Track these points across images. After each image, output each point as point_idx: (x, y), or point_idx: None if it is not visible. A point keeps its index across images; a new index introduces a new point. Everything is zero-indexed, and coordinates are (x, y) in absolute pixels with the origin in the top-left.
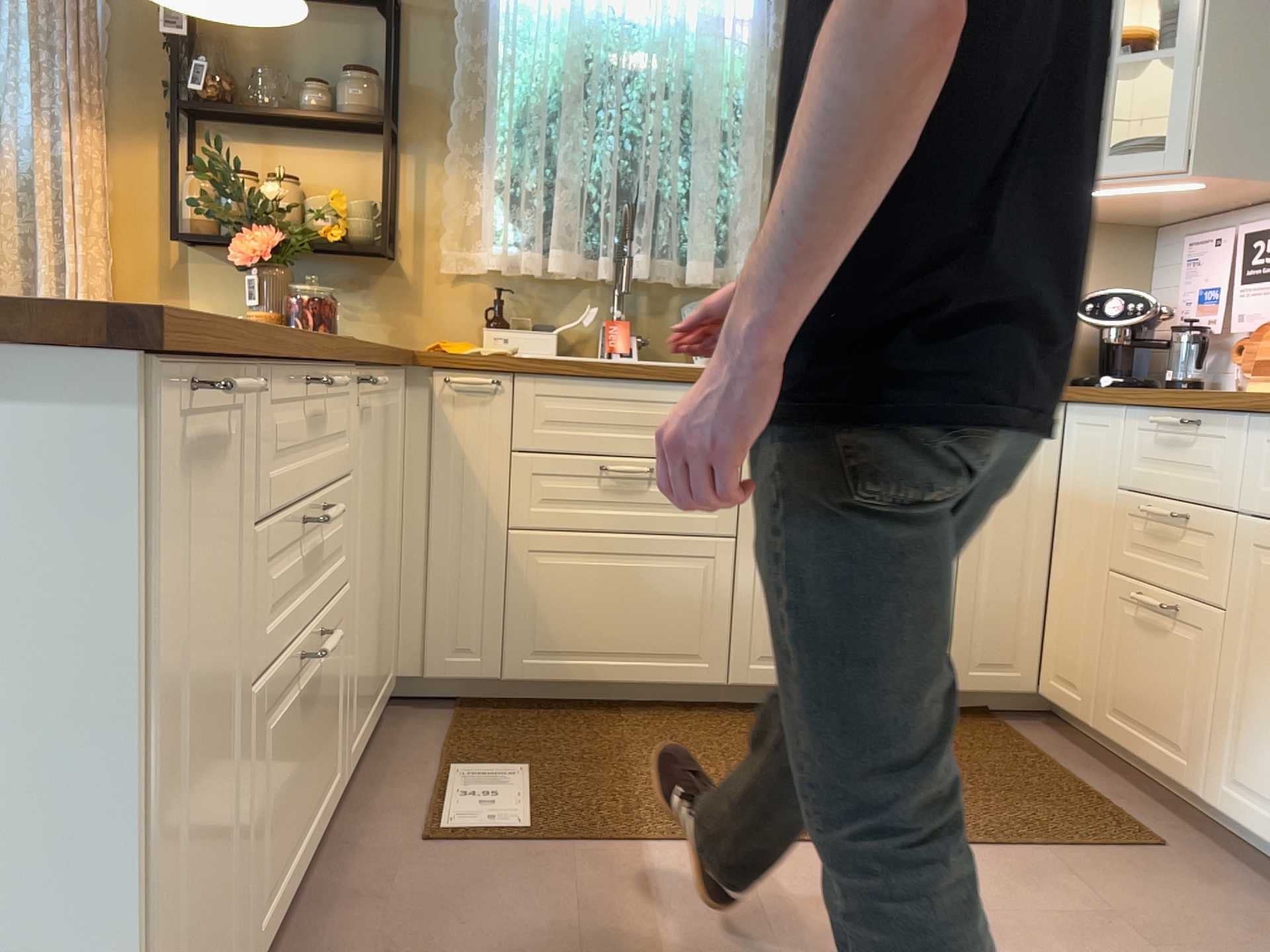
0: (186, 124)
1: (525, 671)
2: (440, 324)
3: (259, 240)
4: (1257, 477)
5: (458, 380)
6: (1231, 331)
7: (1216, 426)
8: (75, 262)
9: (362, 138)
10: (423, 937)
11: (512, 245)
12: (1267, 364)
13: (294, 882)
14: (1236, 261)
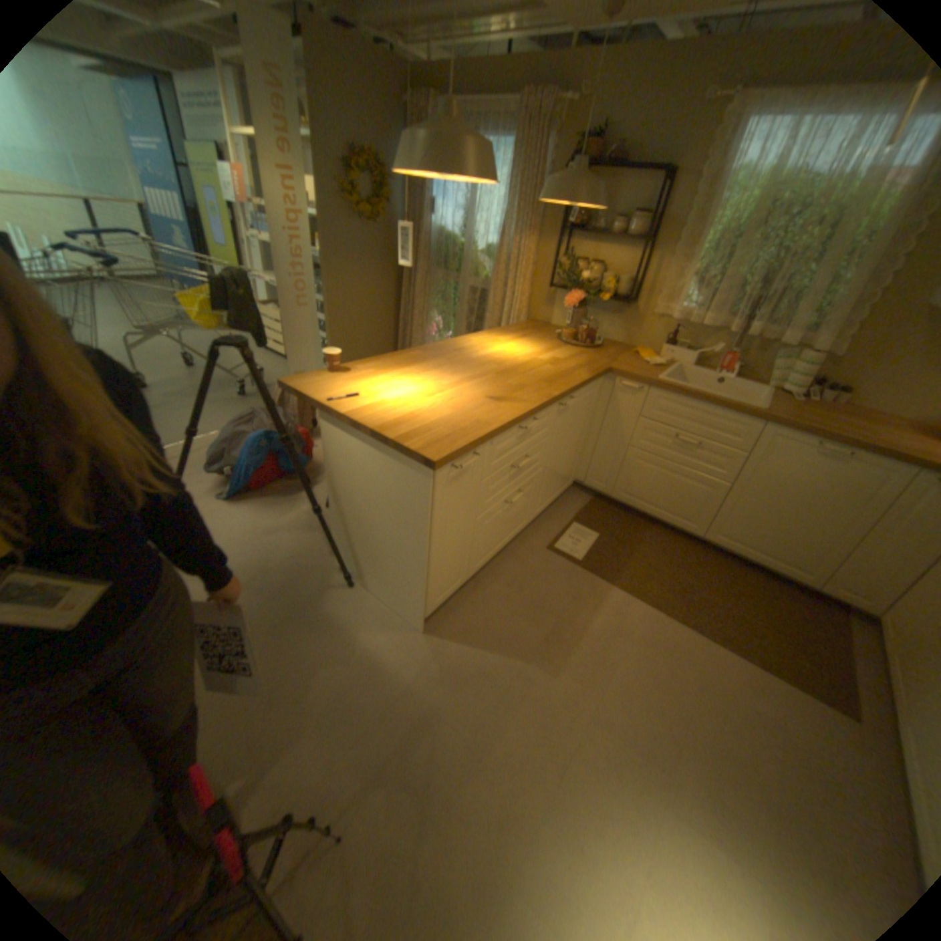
0: (565, 231)
1: (620, 497)
2: (646, 335)
3: (573, 297)
4: None
5: (624, 384)
6: None
7: None
8: (515, 292)
9: (636, 242)
10: (527, 581)
11: (691, 304)
12: None
13: (498, 551)
14: None
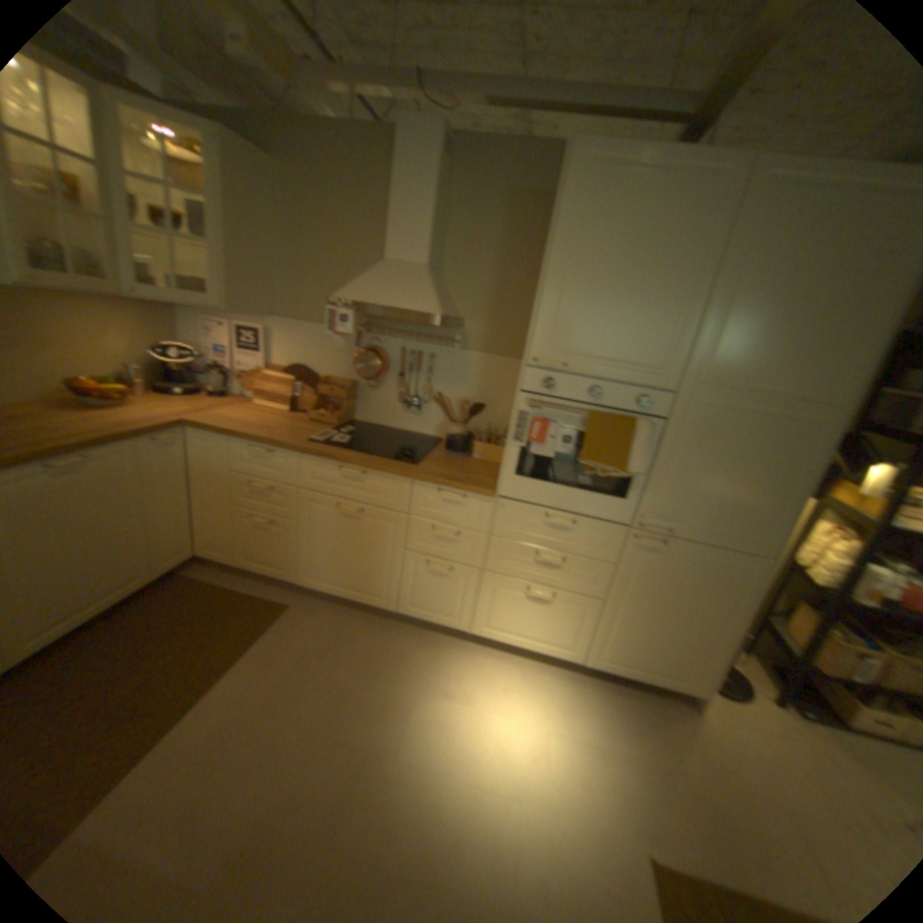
0: None
1: None
2: None
3: None
4: (302, 475)
5: None
6: (226, 365)
7: (279, 453)
8: None
9: None
10: None
11: None
12: (256, 391)
13: None
14: (224, 332)
